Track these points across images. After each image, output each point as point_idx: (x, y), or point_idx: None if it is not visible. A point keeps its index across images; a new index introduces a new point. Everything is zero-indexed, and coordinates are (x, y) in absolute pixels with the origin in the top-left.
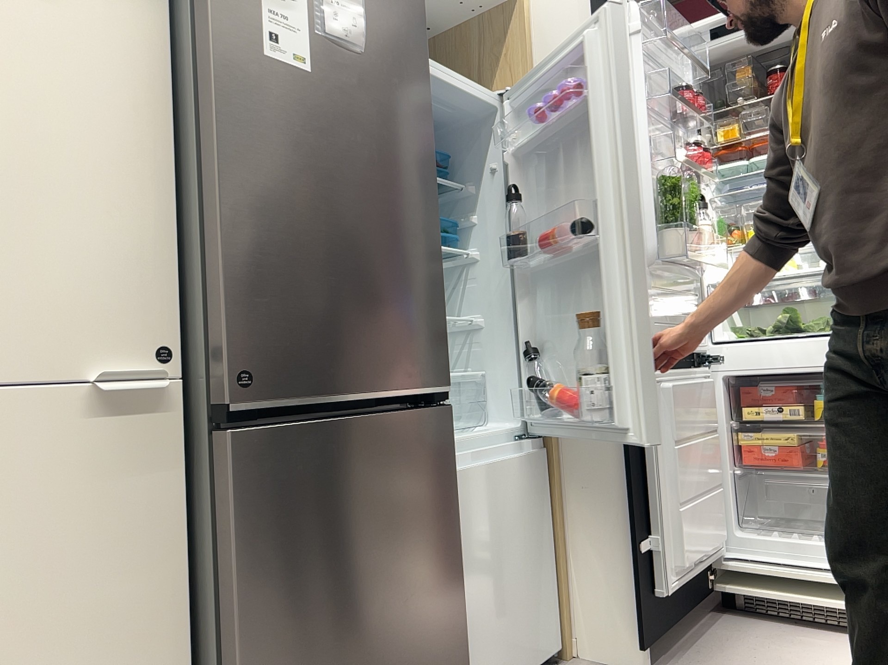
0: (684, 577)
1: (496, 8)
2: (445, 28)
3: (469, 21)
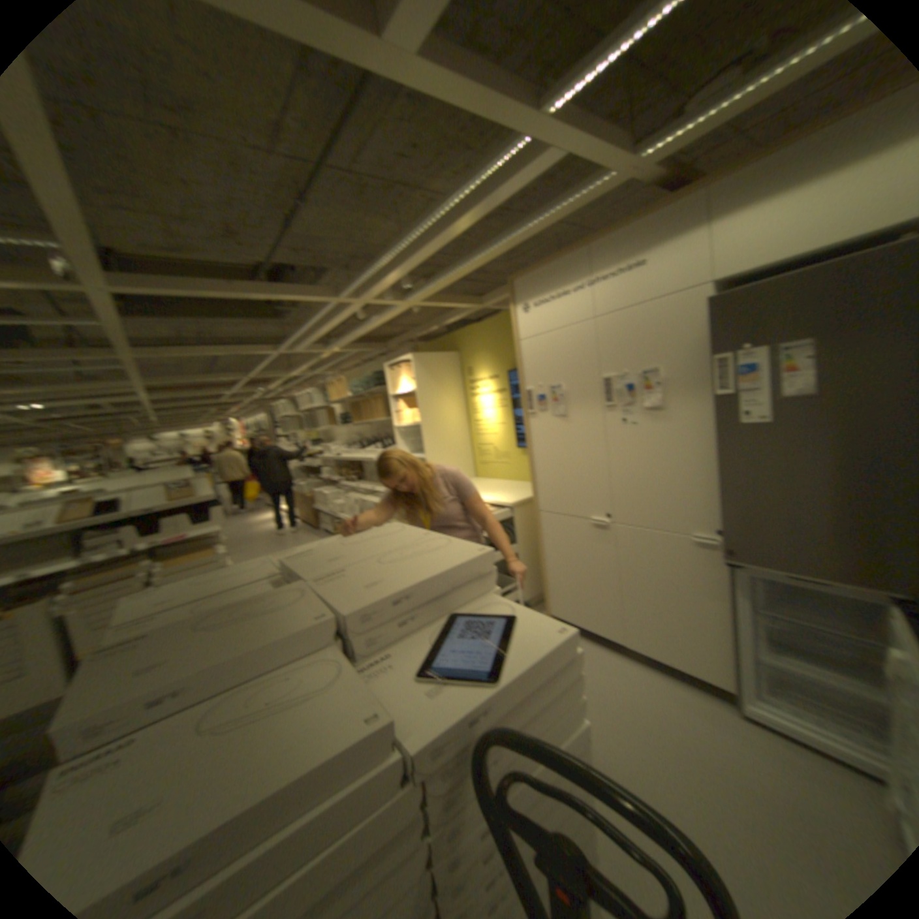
0: None
1: None
2: None
3: None
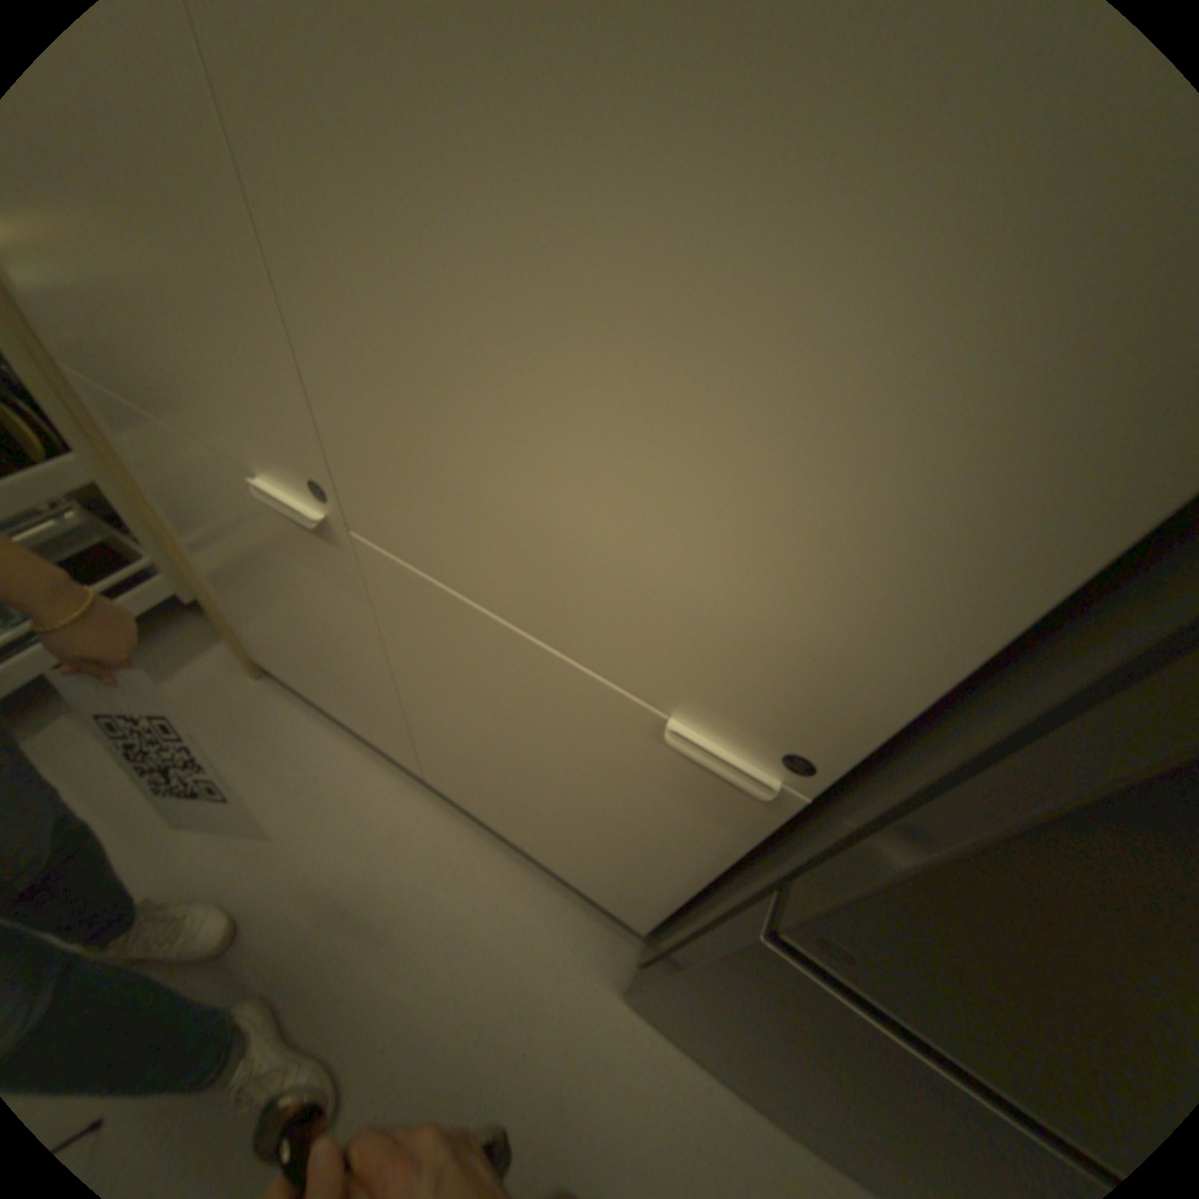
0: None
1: None
2: None
3: None
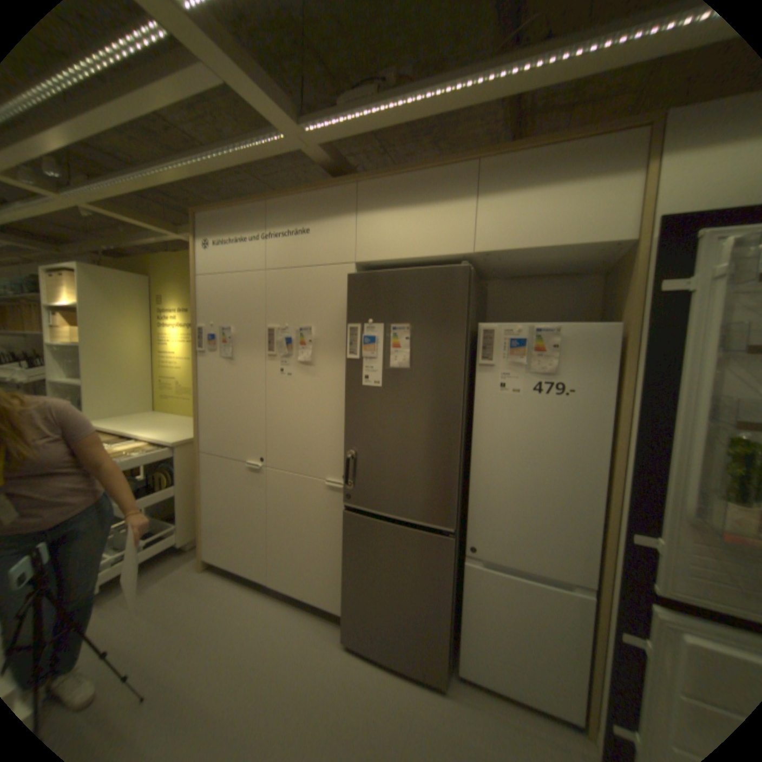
0: None
1: (633, 247)
2: (615, 259)
3: (626, 254)
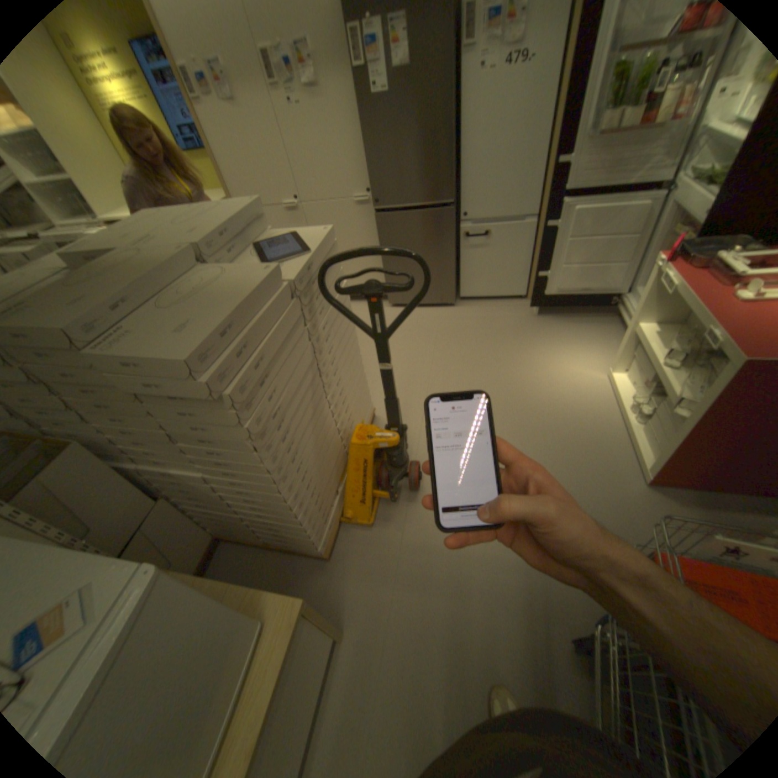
0: (564, 293)
1: None
2: None
3: None
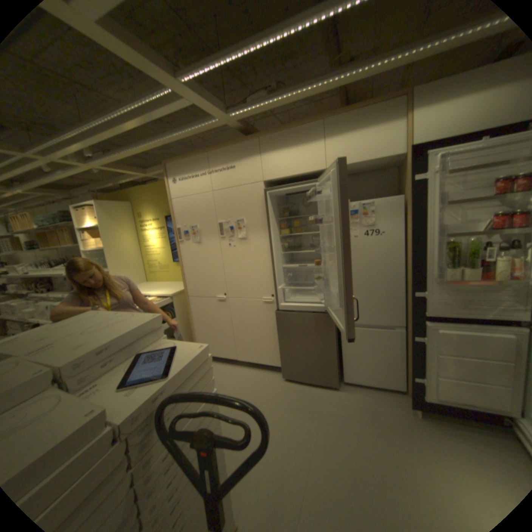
0: (446, 403)
1: (405, 156)
2: (400, 161)
3: (404, 159)
